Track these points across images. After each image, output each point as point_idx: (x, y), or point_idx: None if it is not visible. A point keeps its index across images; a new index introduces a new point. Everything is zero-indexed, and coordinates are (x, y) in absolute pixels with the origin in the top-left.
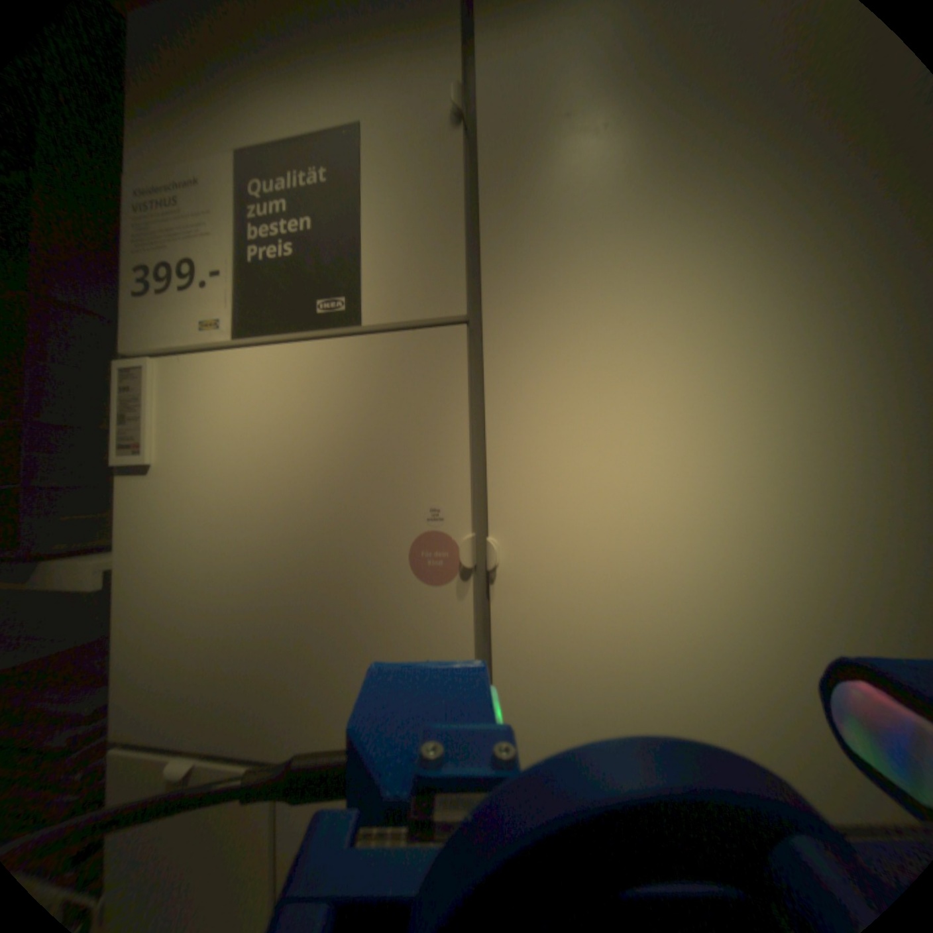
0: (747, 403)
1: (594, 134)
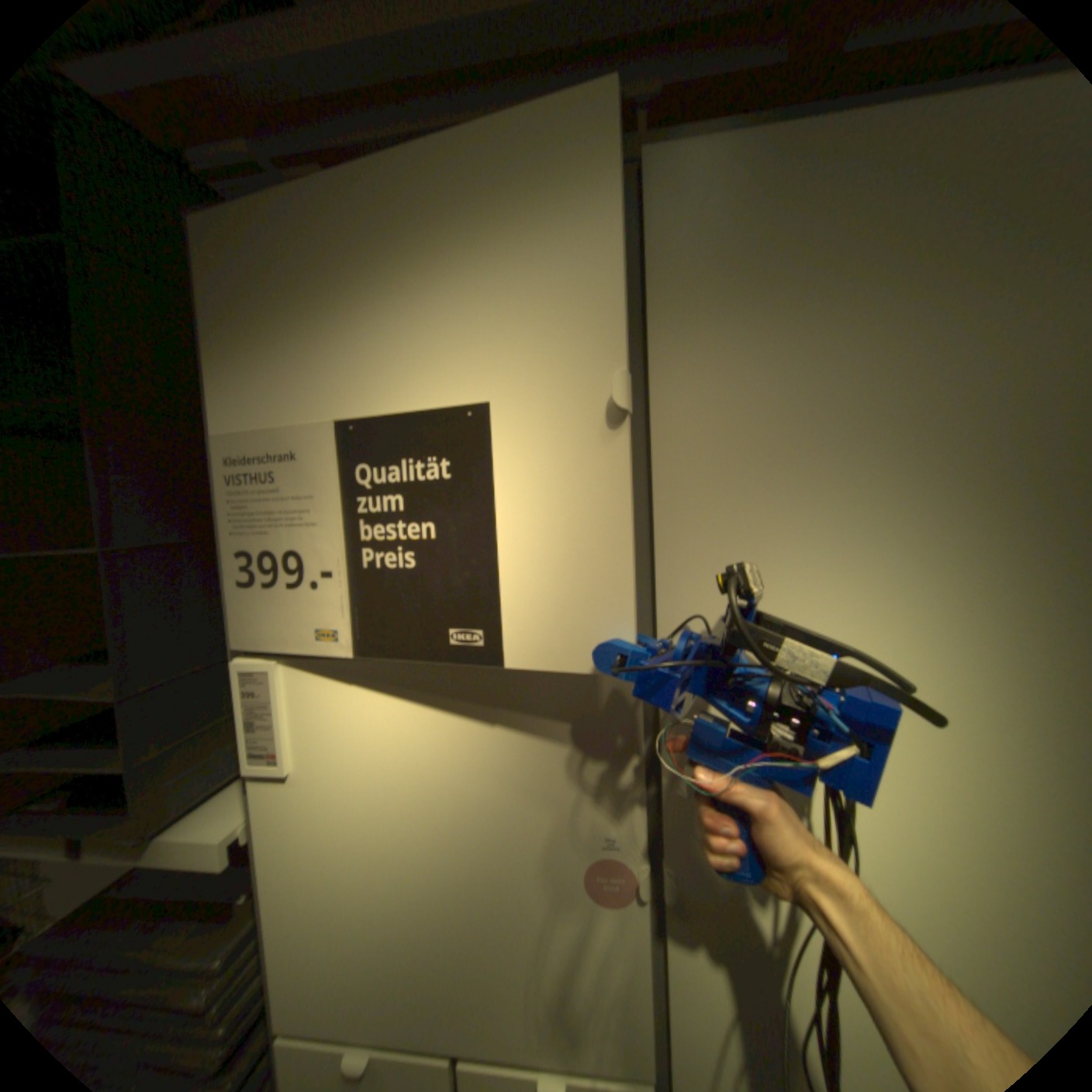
0: (915, 762)
1: (777, 467)
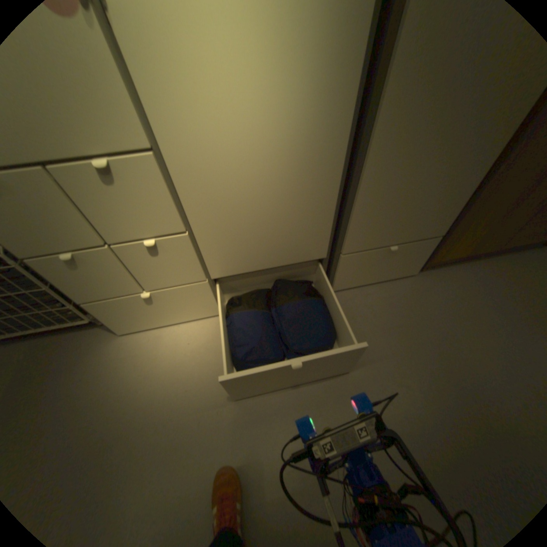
0: None
1: None
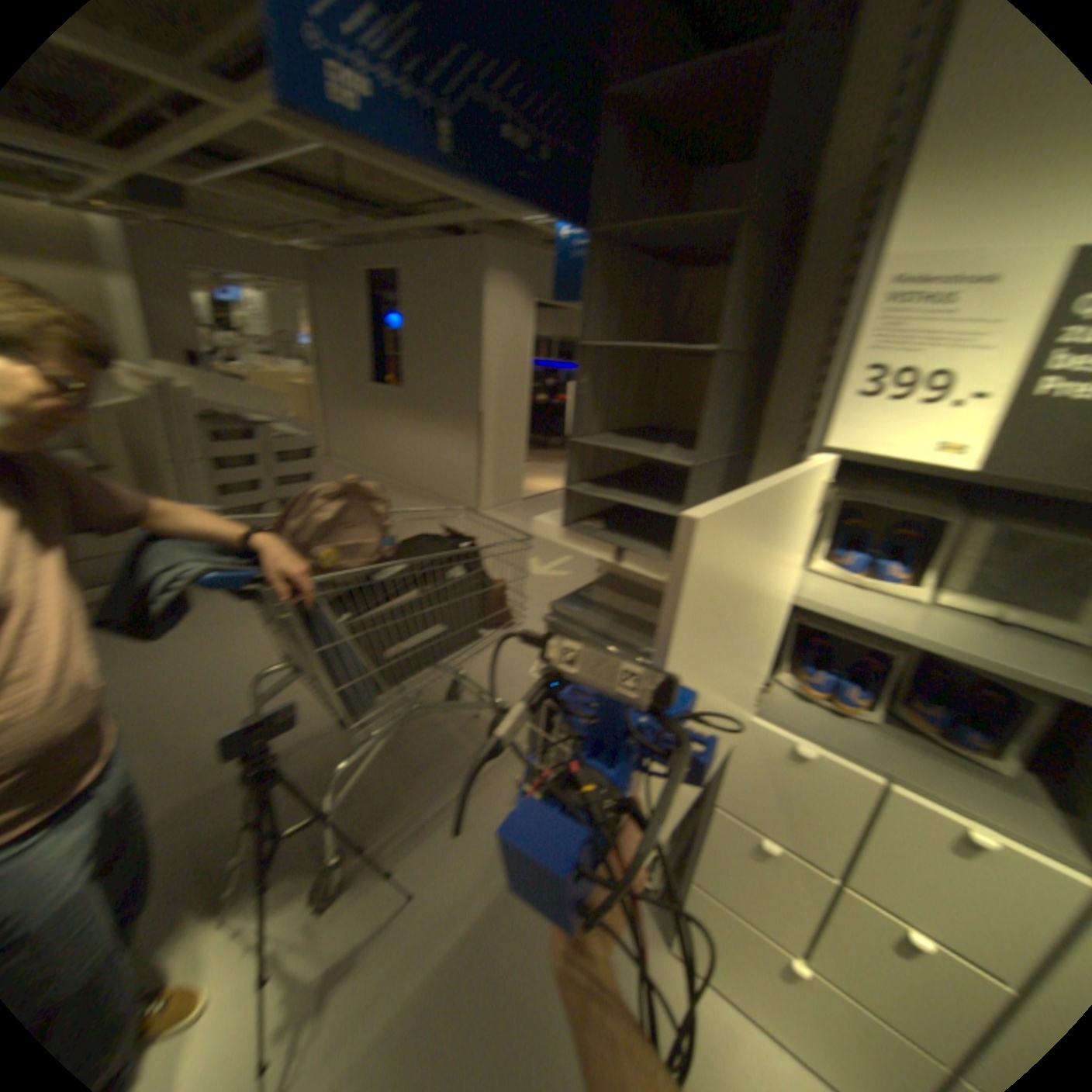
0: None
1: None
